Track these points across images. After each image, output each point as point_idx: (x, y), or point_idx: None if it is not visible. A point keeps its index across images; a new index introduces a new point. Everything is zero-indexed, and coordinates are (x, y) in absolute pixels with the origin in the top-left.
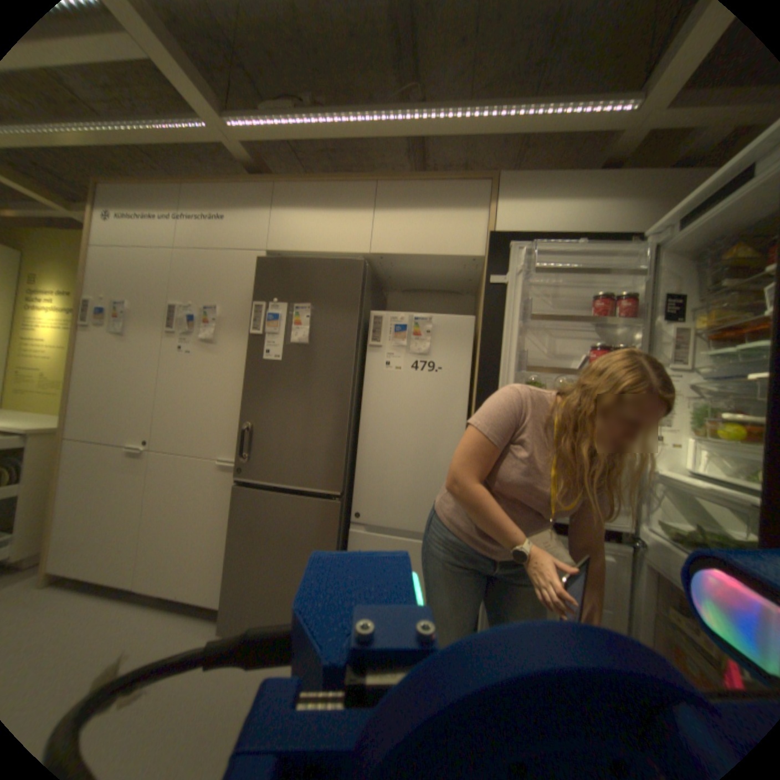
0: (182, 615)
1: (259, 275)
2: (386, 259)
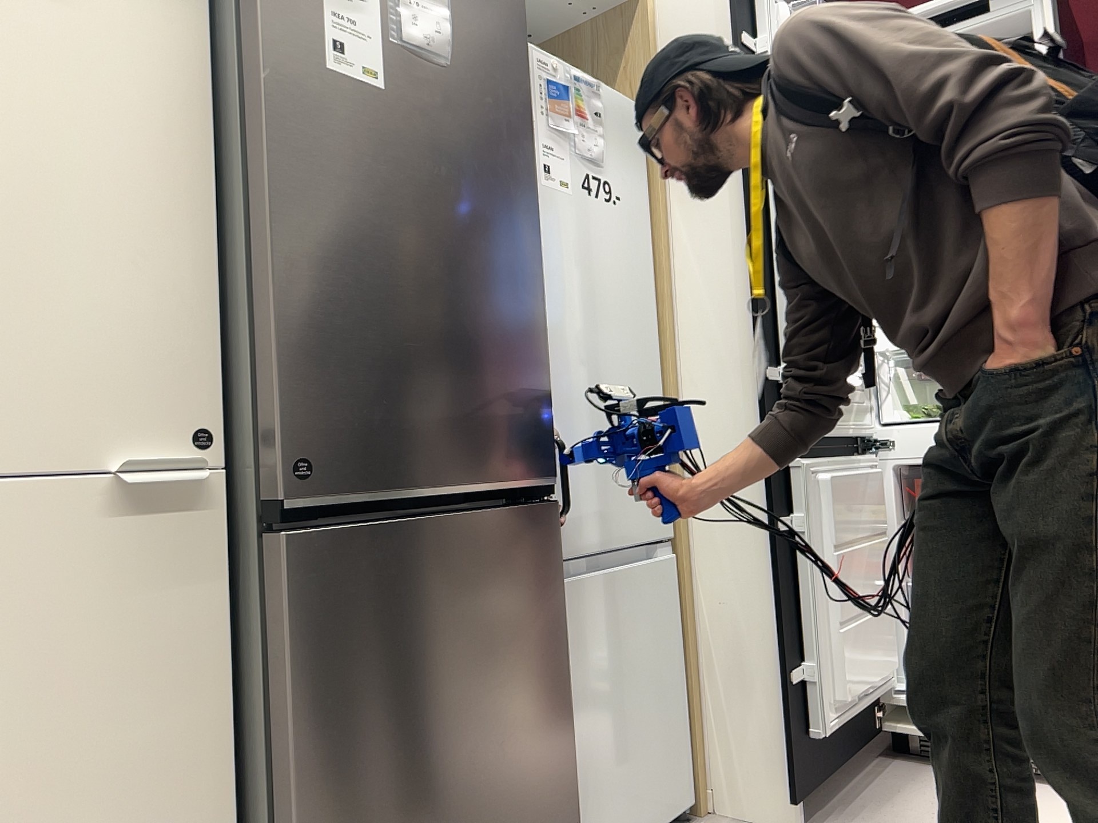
0: None
1: None
2: None
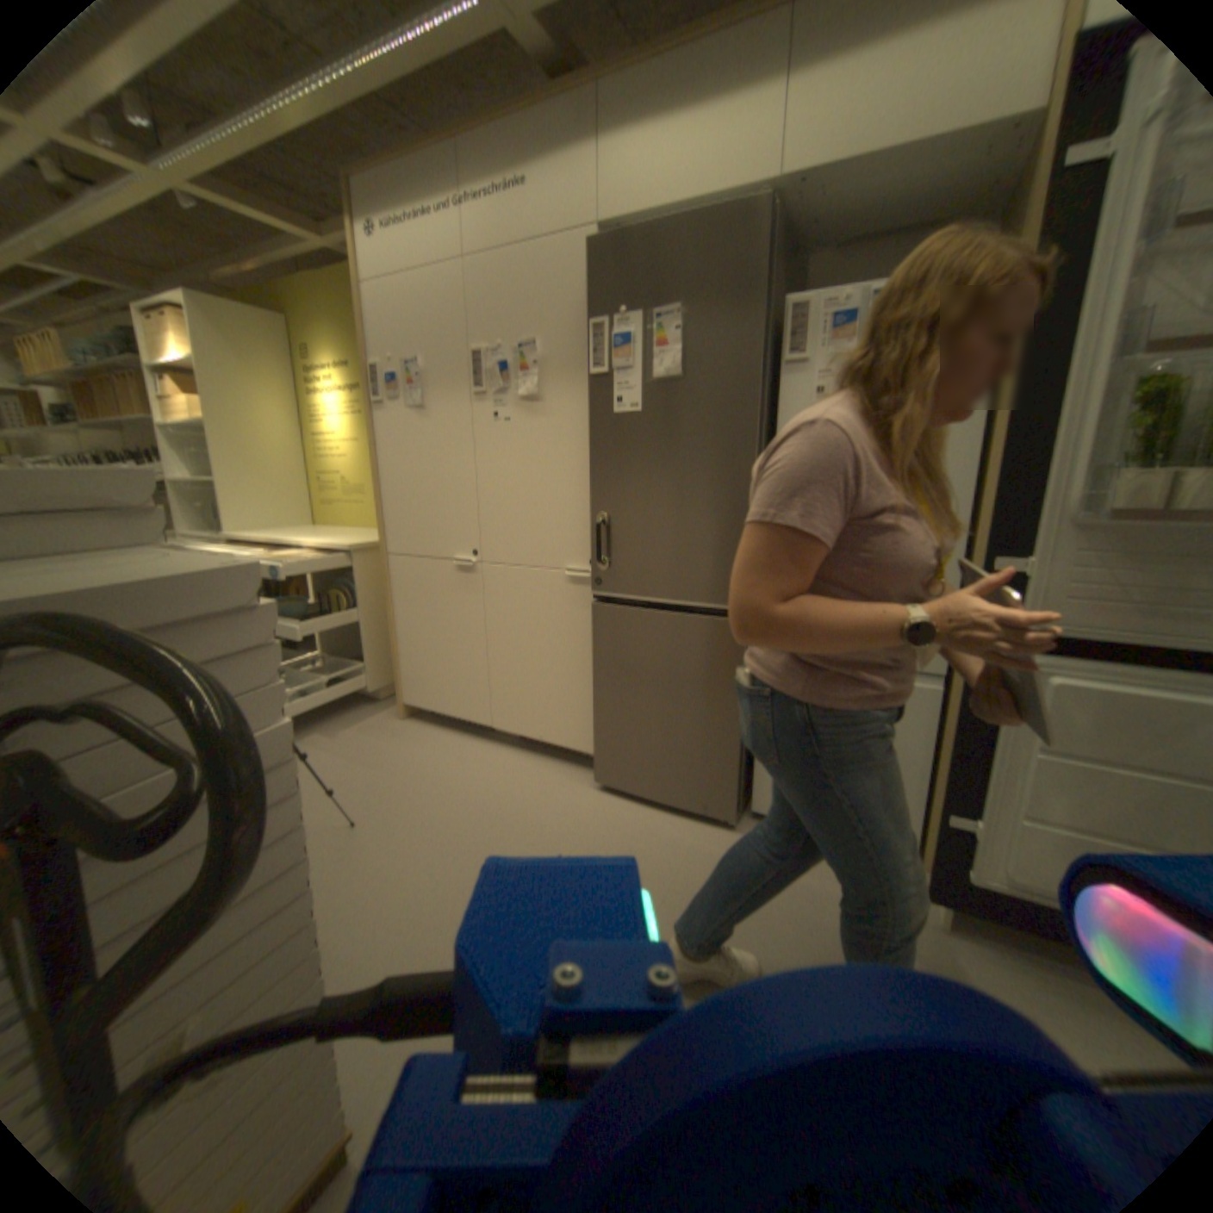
0: (550, 757)
1: (590, 270)
2: (813, 180)
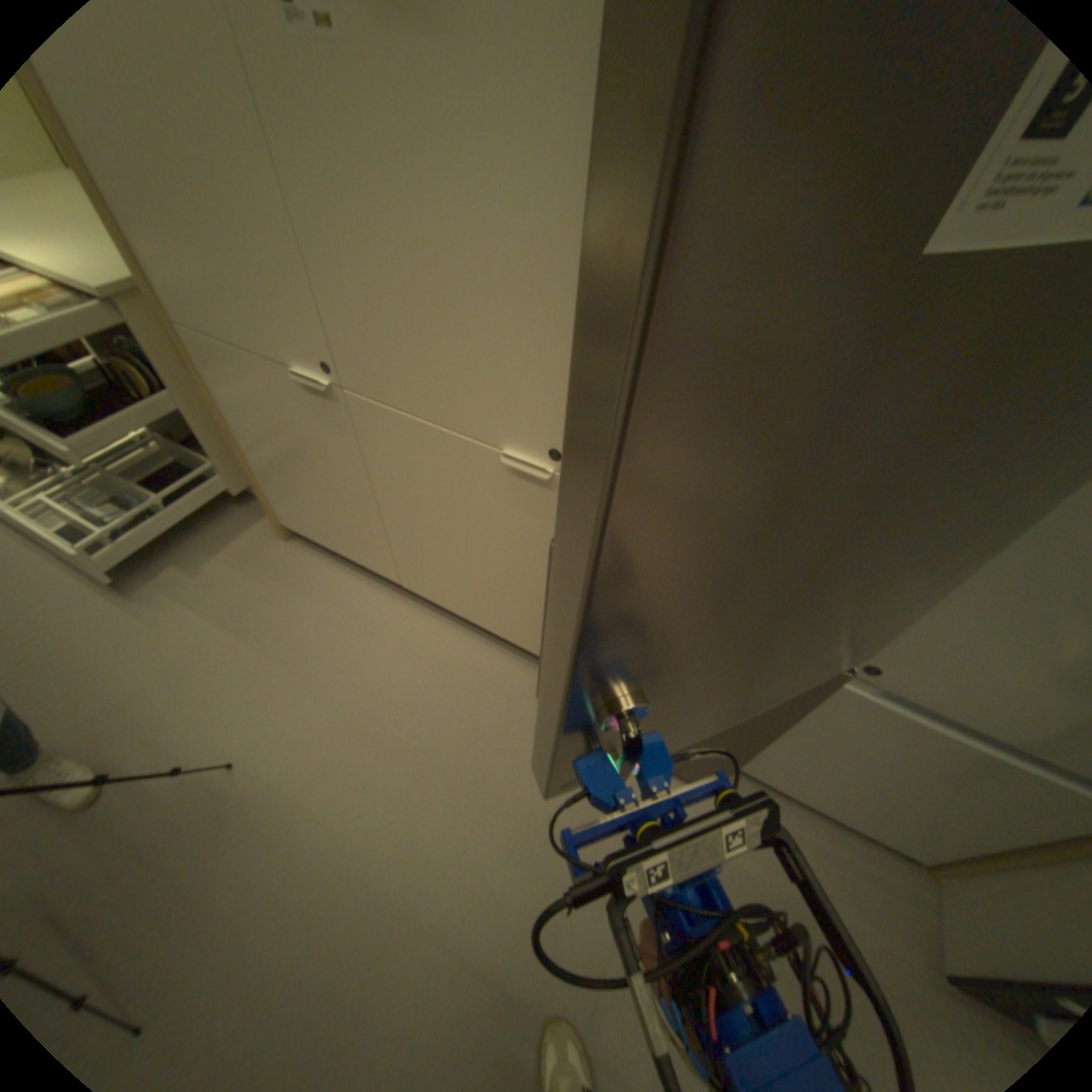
0: (479, 629)
1: None
2: None
